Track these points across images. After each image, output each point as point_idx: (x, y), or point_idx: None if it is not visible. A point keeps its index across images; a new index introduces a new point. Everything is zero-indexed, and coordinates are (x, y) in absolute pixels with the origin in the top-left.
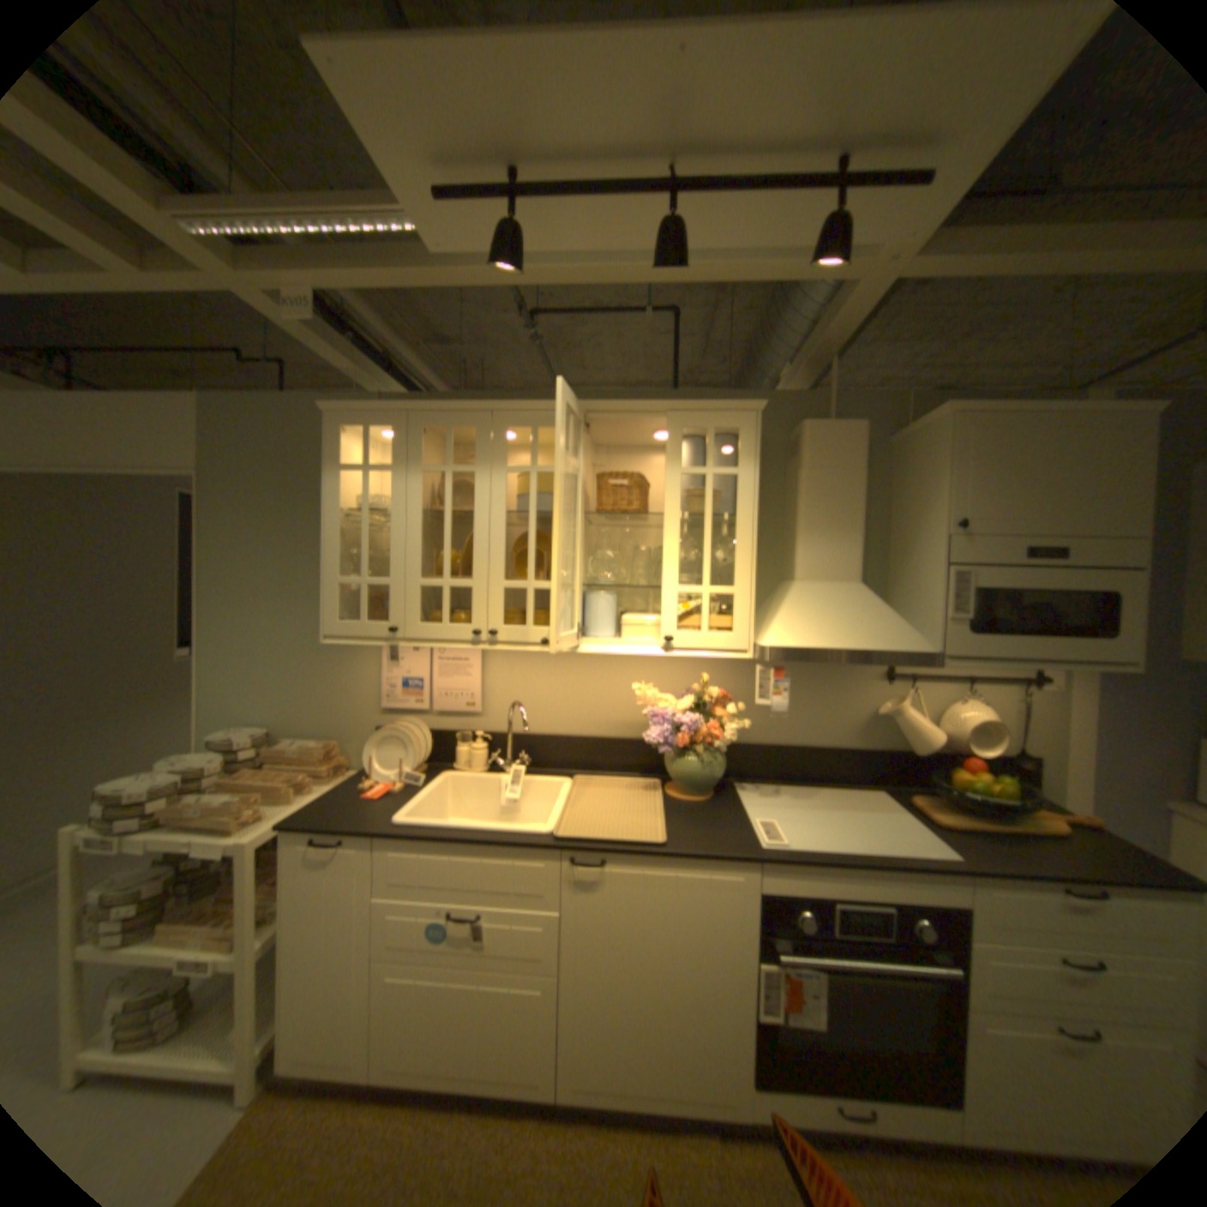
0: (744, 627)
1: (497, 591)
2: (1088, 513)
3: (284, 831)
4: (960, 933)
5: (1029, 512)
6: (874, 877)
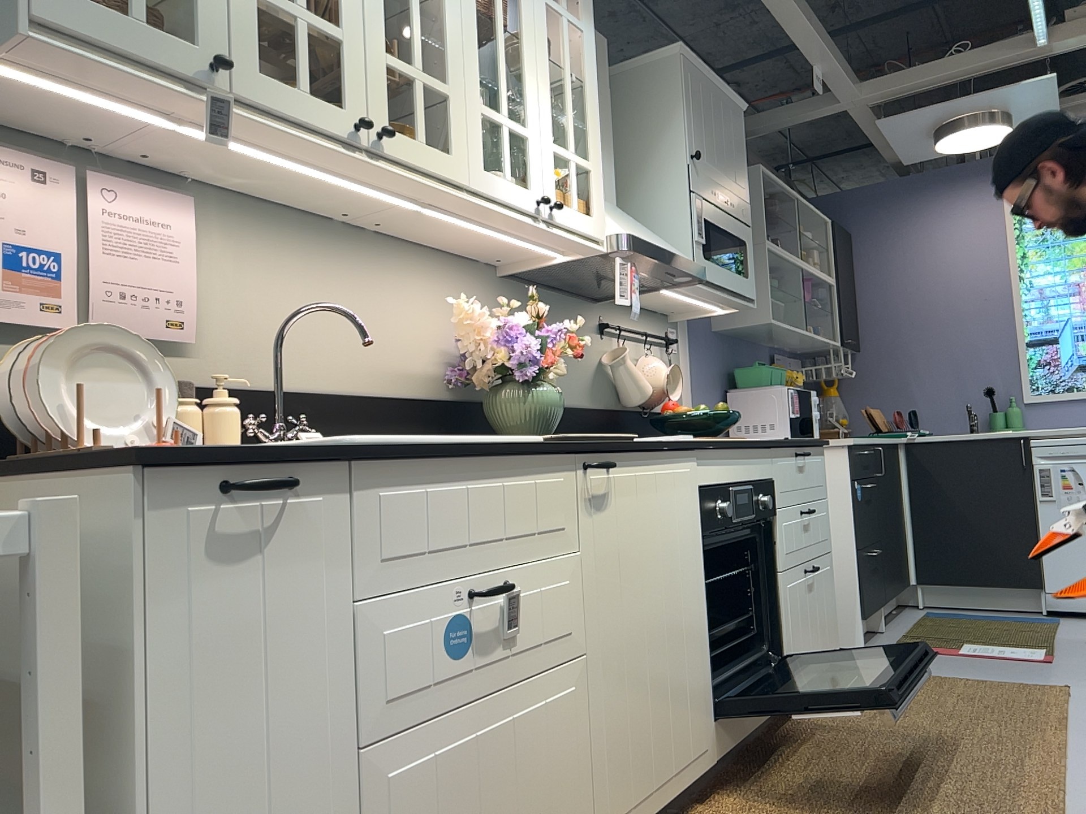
0: (602, 213)
1: (377, 65)
2: (733, 175)
3: (155, 463)
4: (772, 501)
5: (715, 162)
6: (741, 456)
